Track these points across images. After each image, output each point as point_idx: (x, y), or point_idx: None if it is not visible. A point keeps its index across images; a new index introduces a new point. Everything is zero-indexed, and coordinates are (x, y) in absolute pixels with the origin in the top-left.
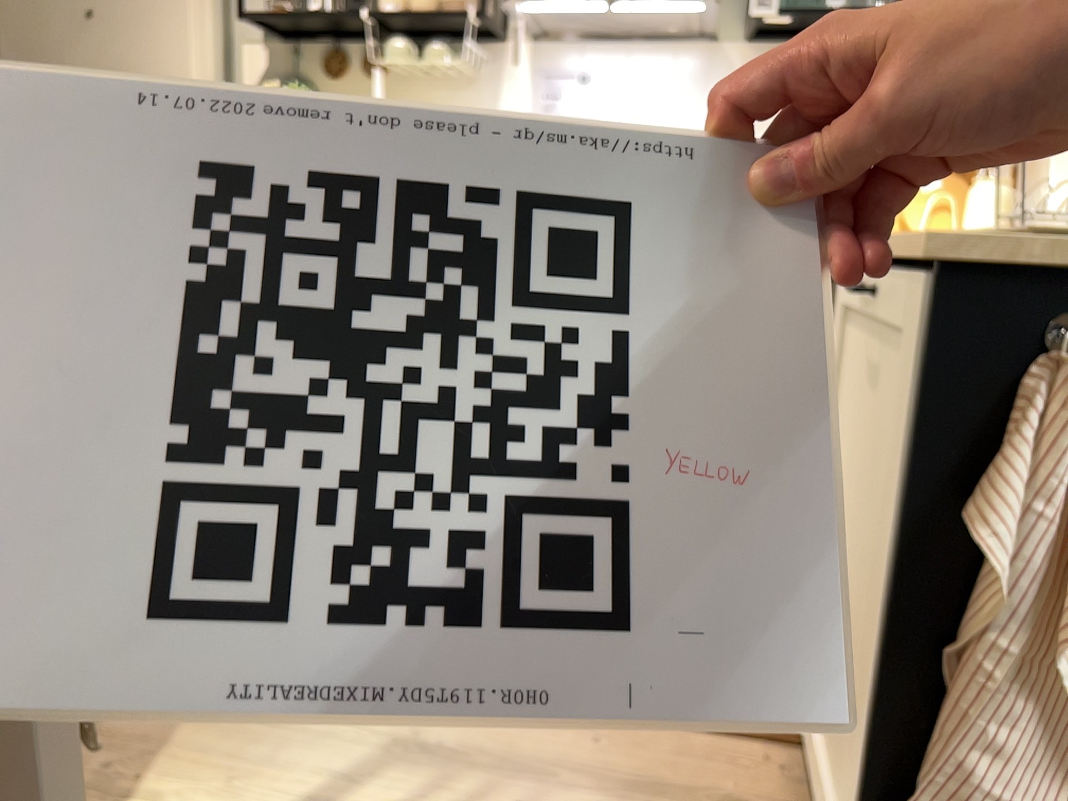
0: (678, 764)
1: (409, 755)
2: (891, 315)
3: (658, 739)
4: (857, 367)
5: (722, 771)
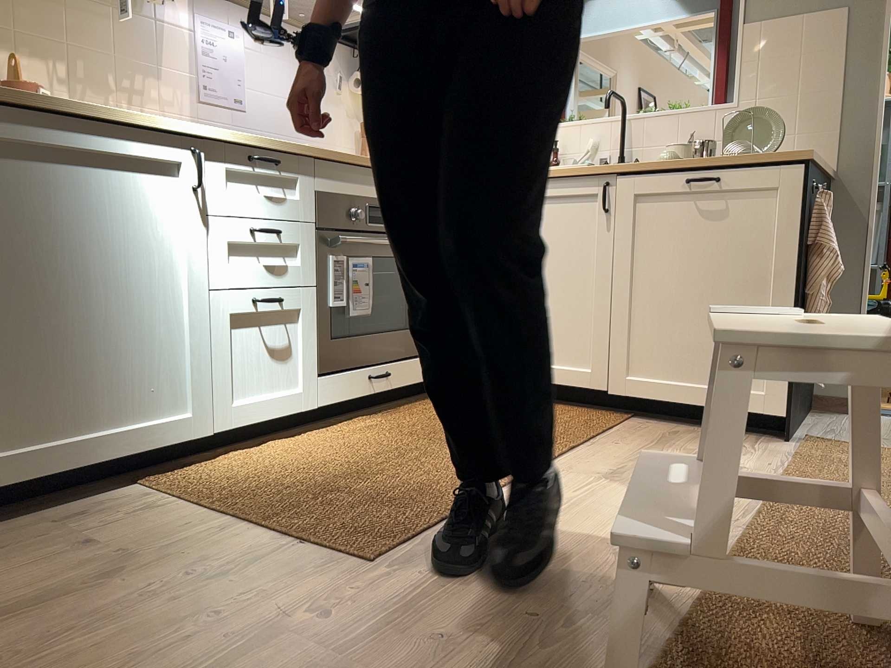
0: (643, 431)
1: (618, 477)
2: (744, 180)
3: (619, 431)
4: (669, 215)
5: (645, 428)
